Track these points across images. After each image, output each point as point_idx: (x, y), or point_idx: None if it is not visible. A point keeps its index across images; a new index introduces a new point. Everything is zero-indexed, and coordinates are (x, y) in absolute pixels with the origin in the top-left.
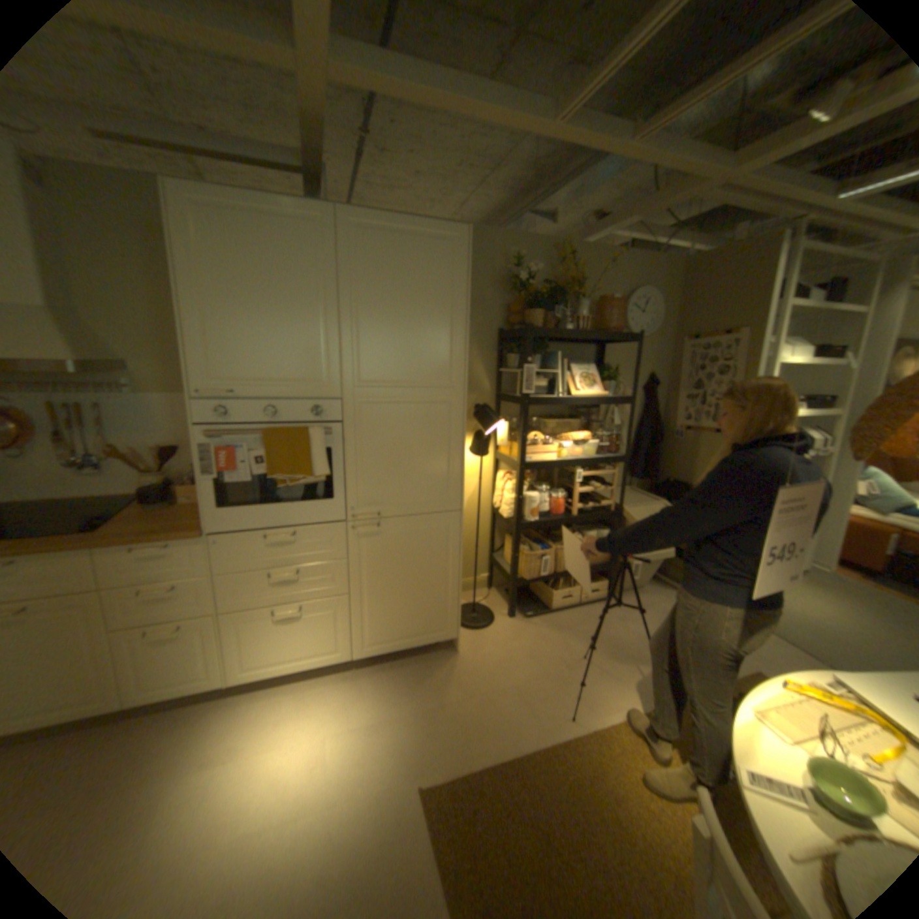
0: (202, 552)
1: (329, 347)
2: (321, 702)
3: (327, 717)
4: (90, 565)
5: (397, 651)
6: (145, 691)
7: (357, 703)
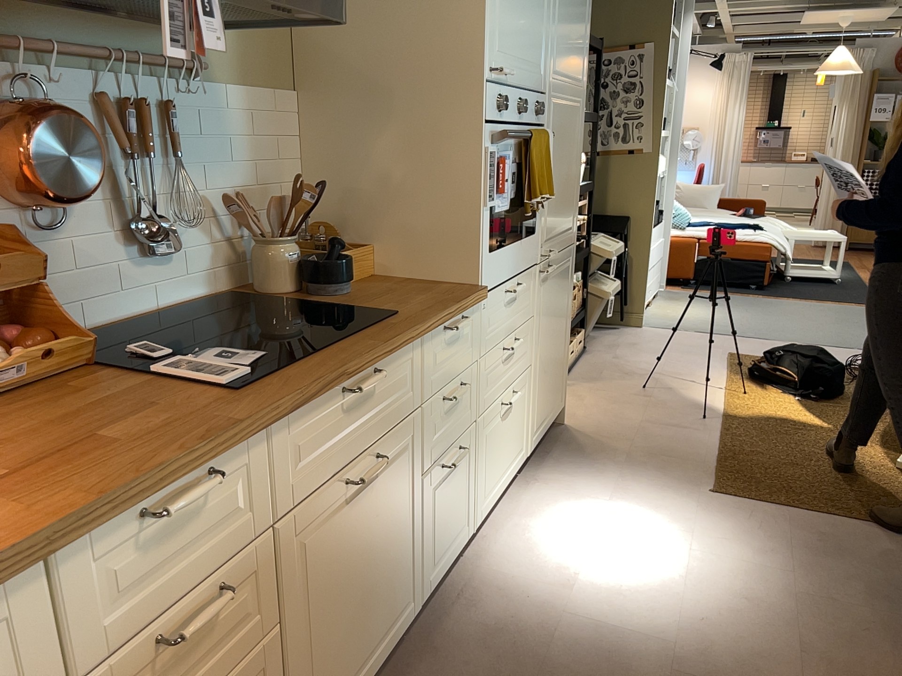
0: (478, 320)
1: (547, 22)
2: (545, 502)
3: (572, 505)
4: (421, 358)
5: (545, 432)
6: (436, 562)
7: (572, 486)
